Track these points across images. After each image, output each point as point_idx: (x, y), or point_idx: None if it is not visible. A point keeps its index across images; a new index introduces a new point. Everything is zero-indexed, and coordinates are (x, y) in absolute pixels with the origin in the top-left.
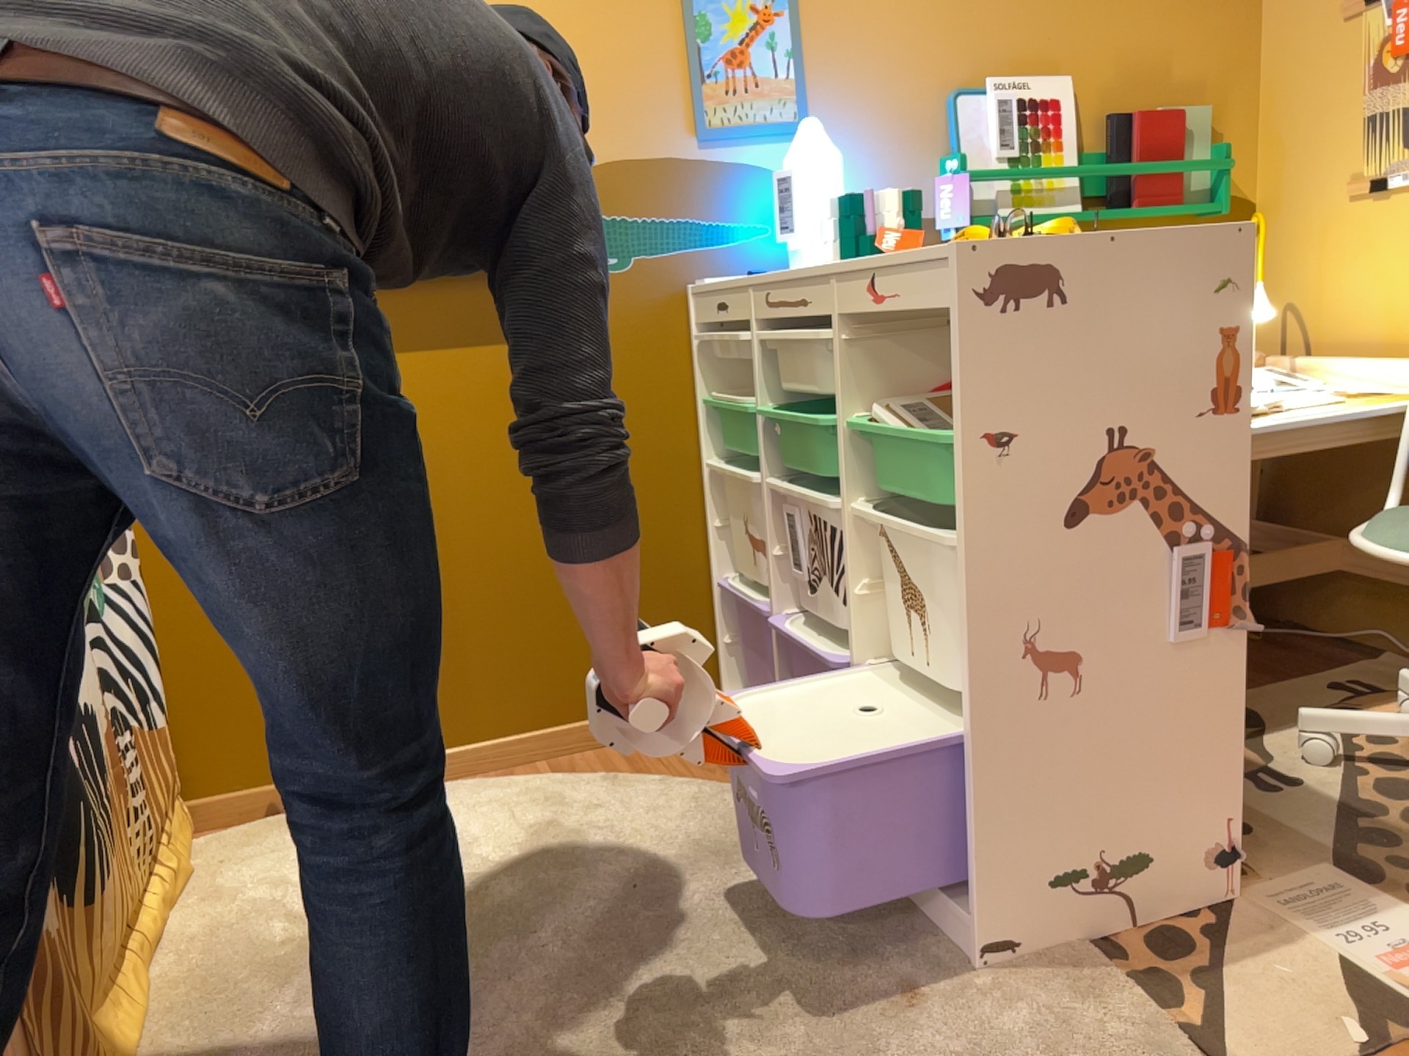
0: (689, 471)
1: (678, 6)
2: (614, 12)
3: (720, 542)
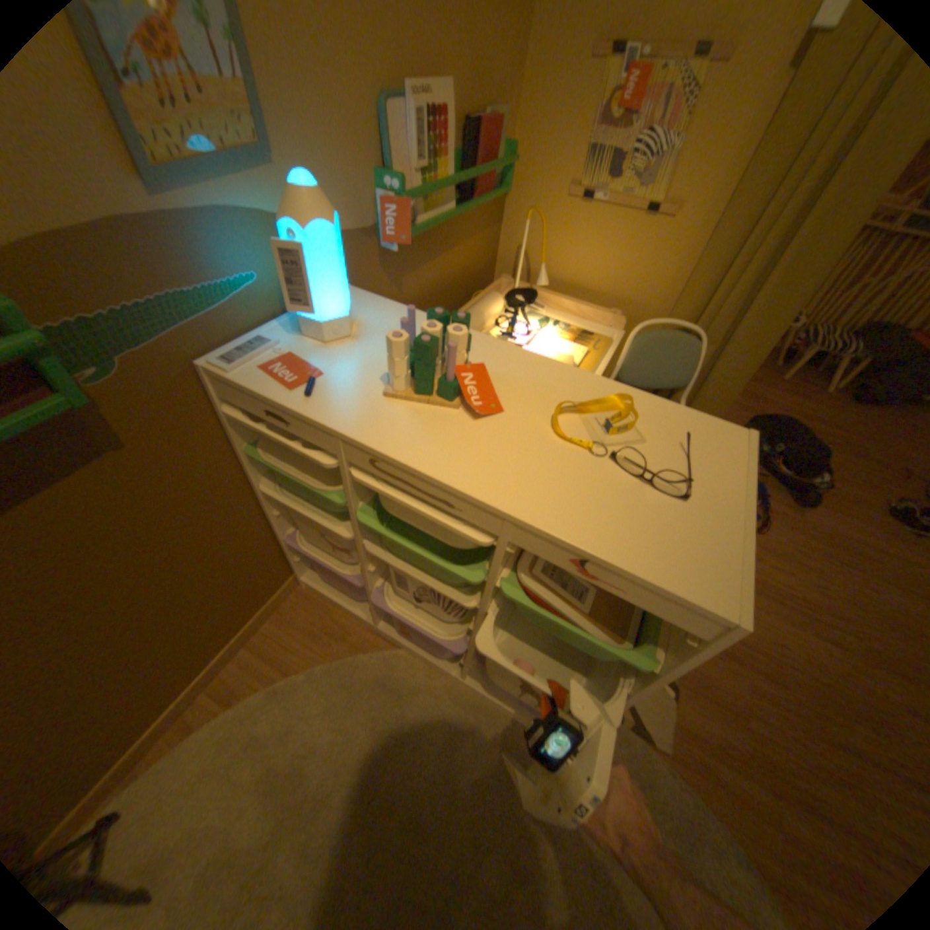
0: (242, 493)
1: None
2: None
3: (279, 520)
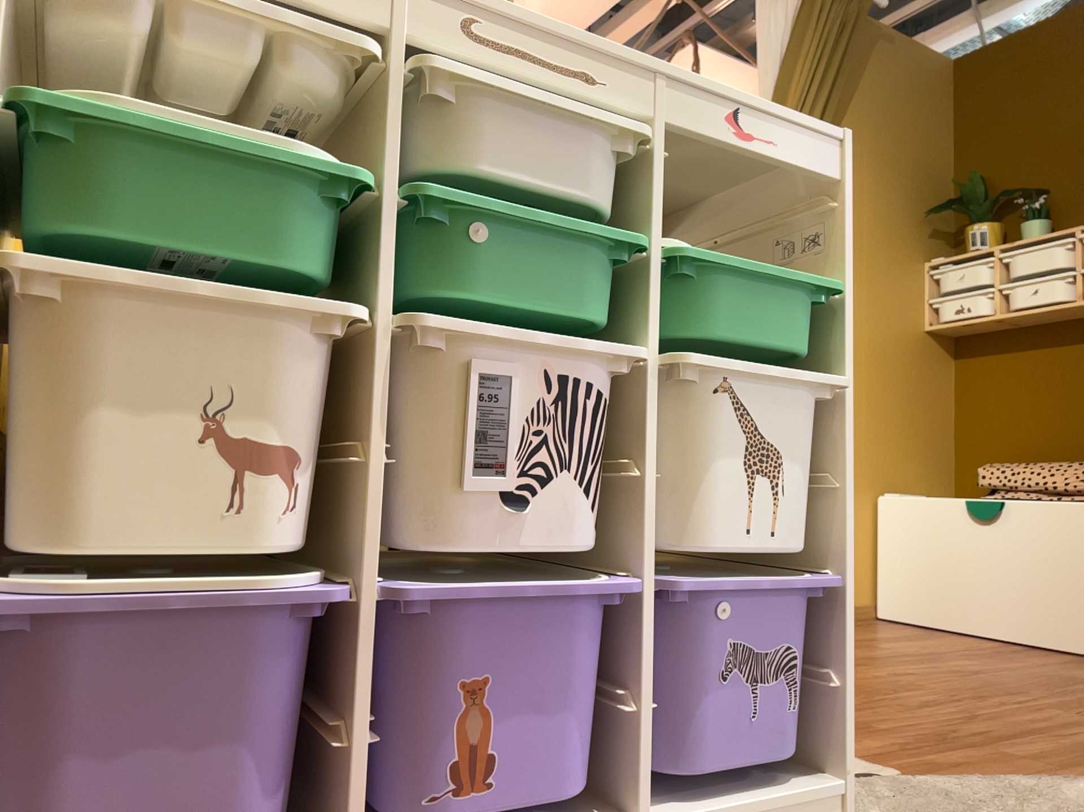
0: None
1: None
2: None
3: None
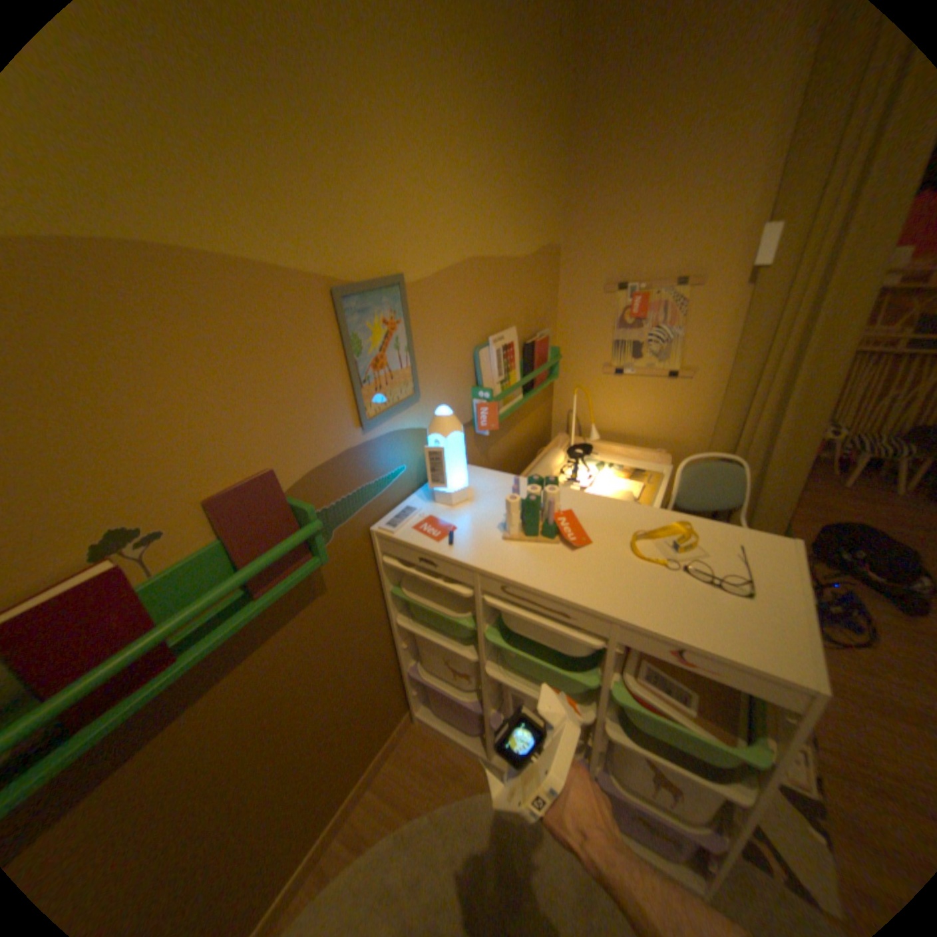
0: (383, 628)
1: (337, 329)
2: (288, 347)
3: (405, 652)
